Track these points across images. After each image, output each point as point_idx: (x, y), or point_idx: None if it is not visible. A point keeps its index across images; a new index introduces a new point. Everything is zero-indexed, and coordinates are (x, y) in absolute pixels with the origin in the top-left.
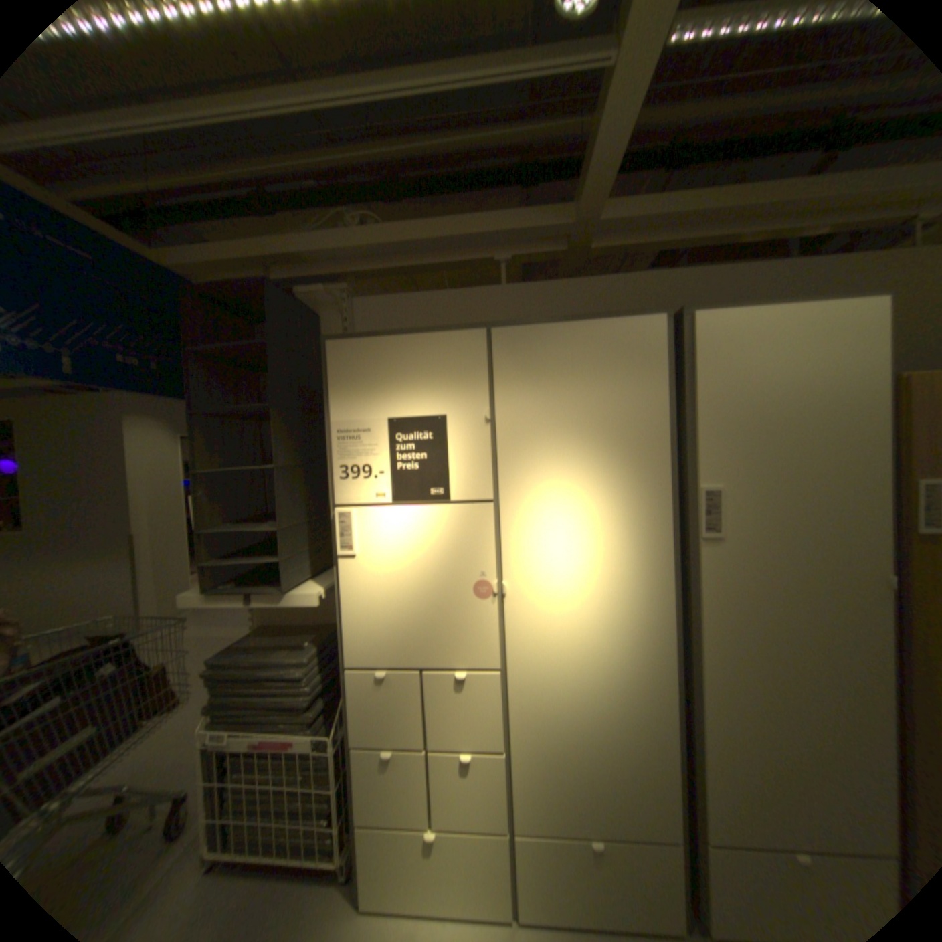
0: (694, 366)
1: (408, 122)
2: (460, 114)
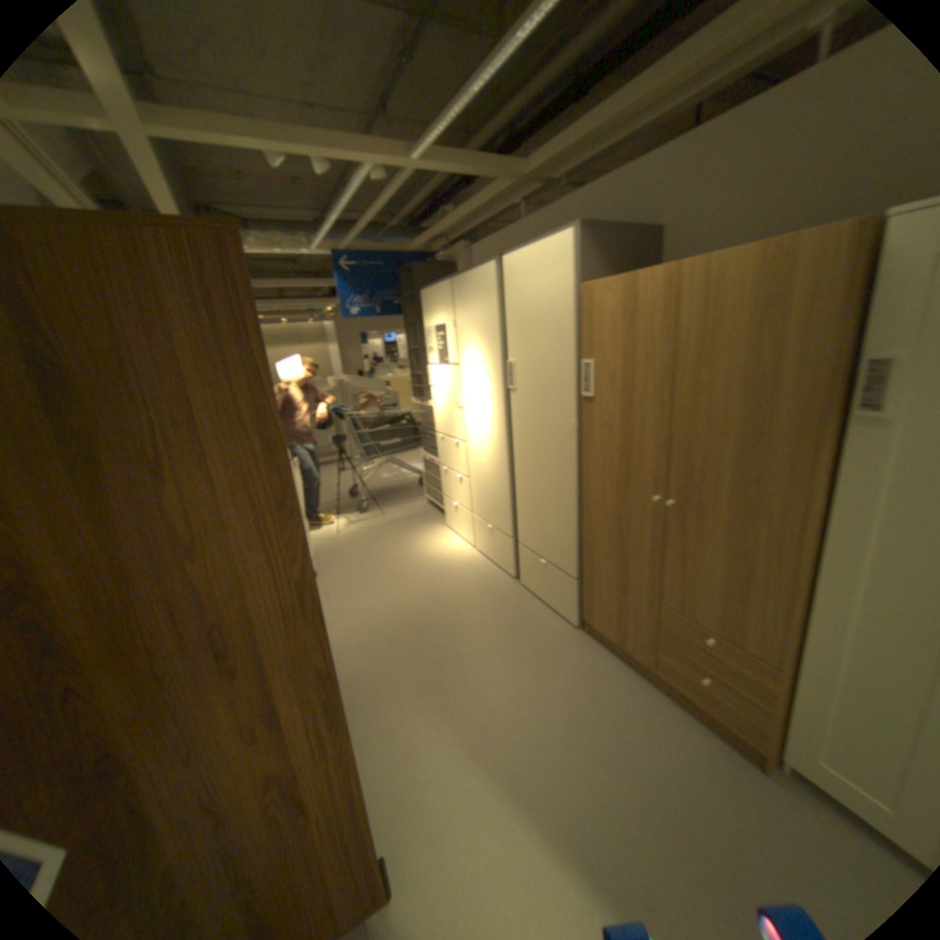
0: (506, 291)
1: (496, 105)
2: (515, 84)
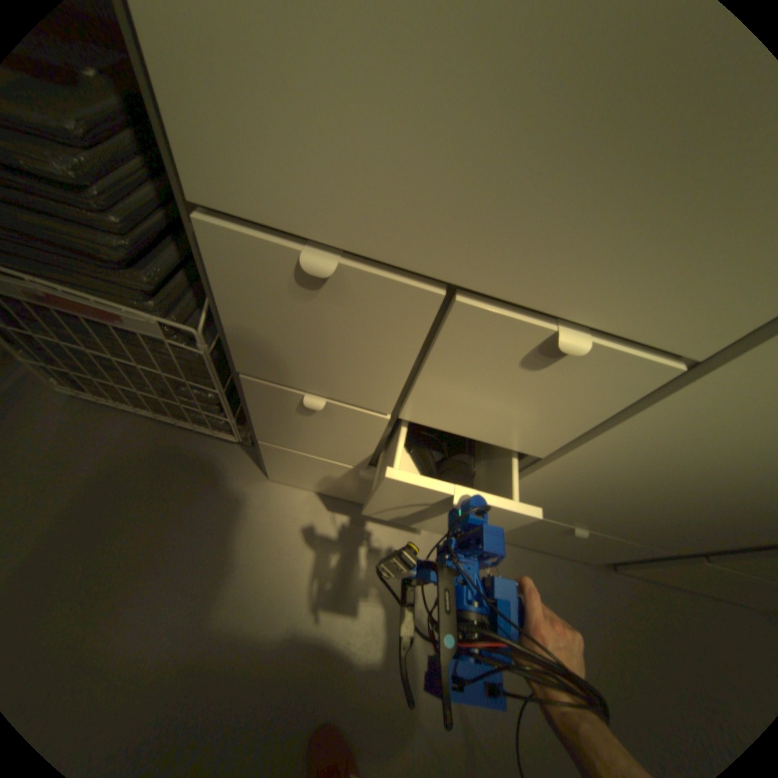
0: None
1: None
2: None
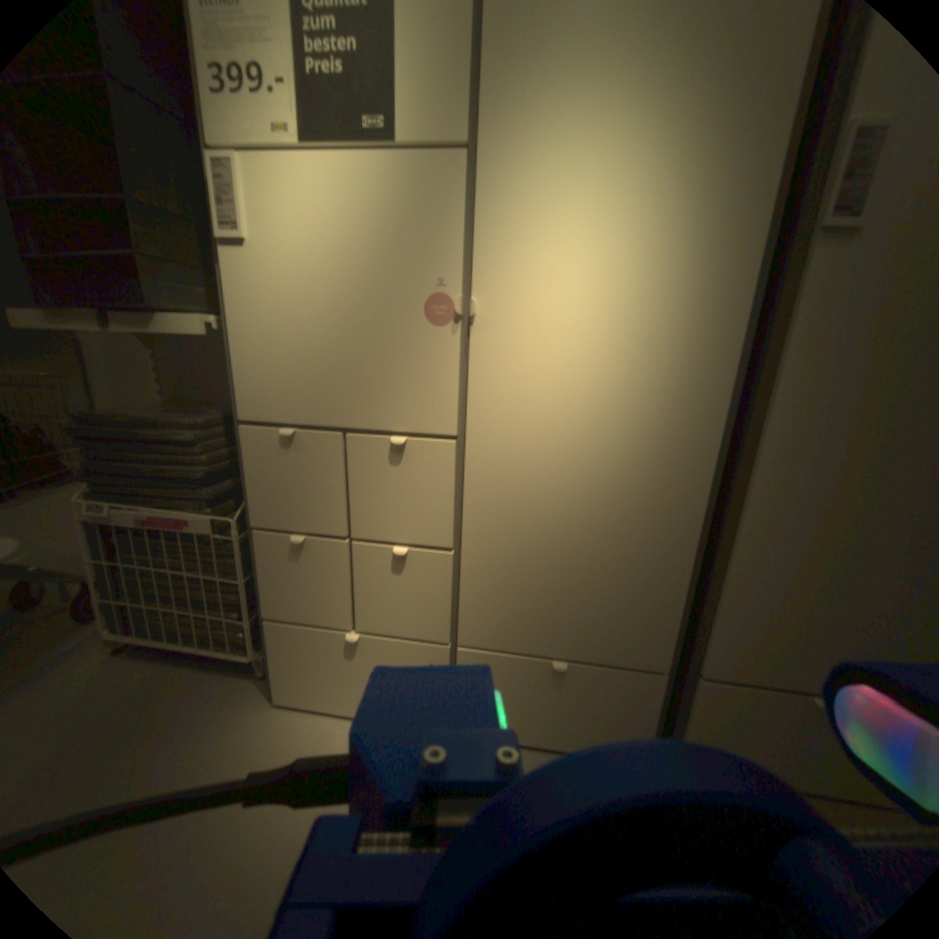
0: None
1: None
2: None
